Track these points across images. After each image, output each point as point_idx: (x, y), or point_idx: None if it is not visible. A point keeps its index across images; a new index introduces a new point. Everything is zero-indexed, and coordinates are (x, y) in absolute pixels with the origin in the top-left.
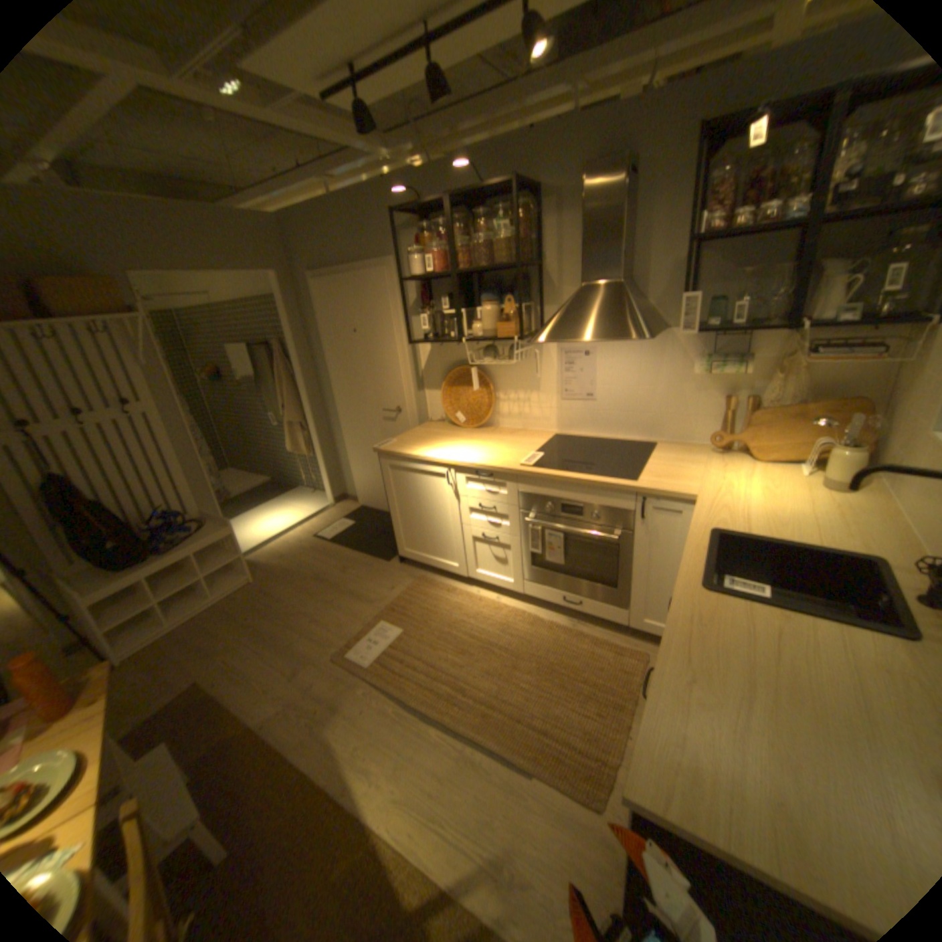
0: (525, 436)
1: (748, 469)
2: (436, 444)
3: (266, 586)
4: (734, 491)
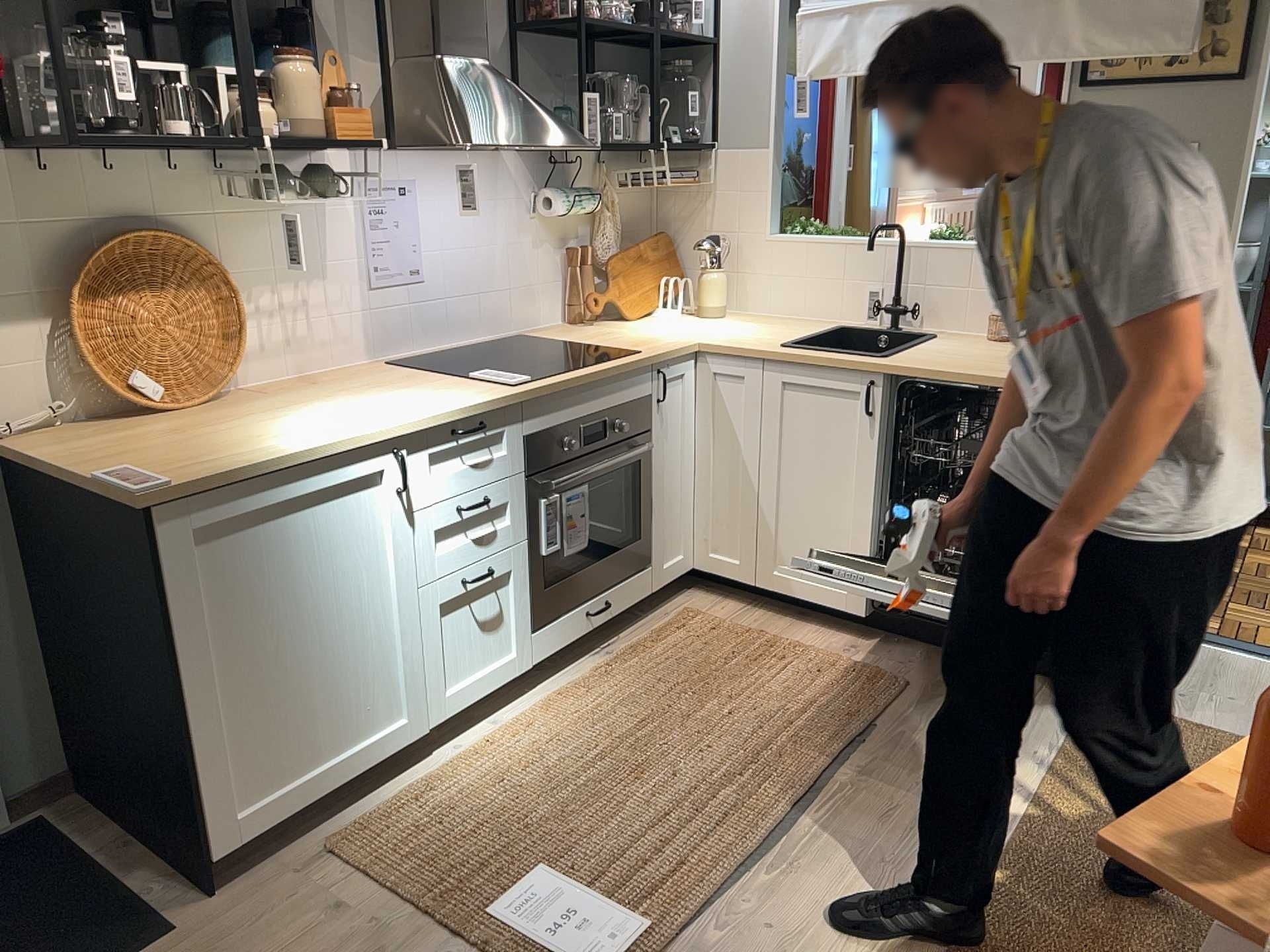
0: (354, 378)
1: (646, 325)
2: (255, 432)
3: None
4: (697, 333)
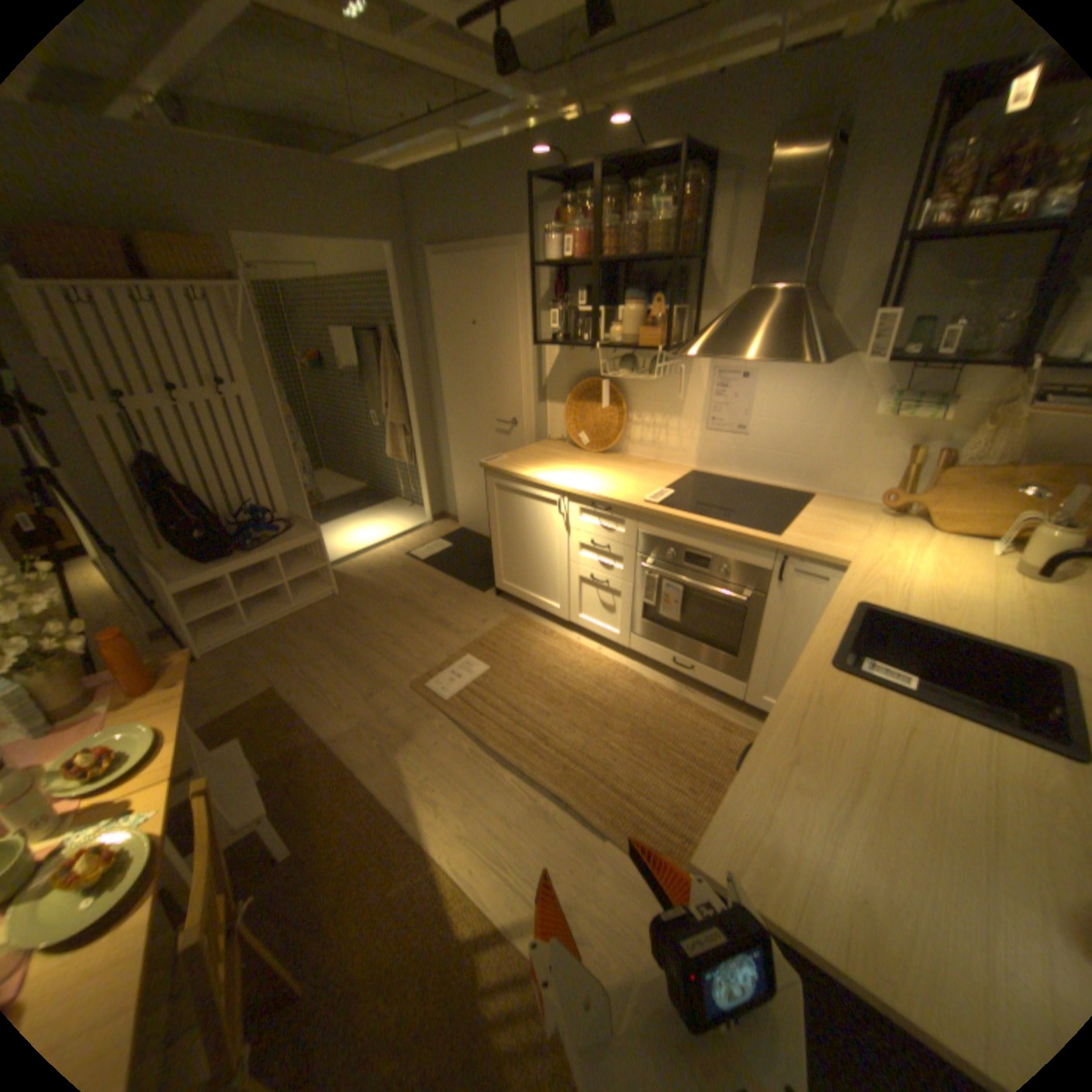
0: (656, 469)
1: (923, 539)
2: (551, 466)
3: (352, 601)
4: (898, 562)
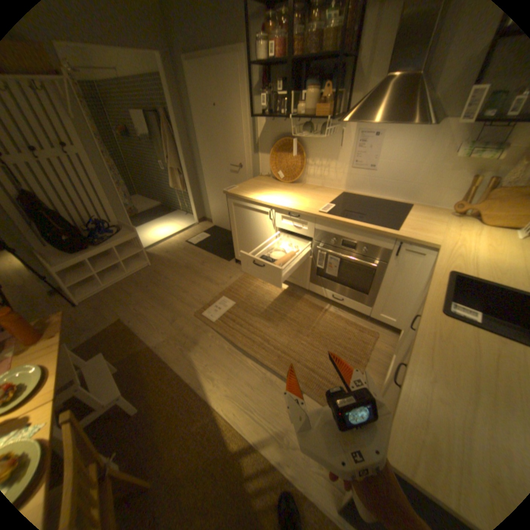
0: (323, 192)
1: (477, 230)
2: (264, 191)
3: (158, 268)
4: (467, 245)
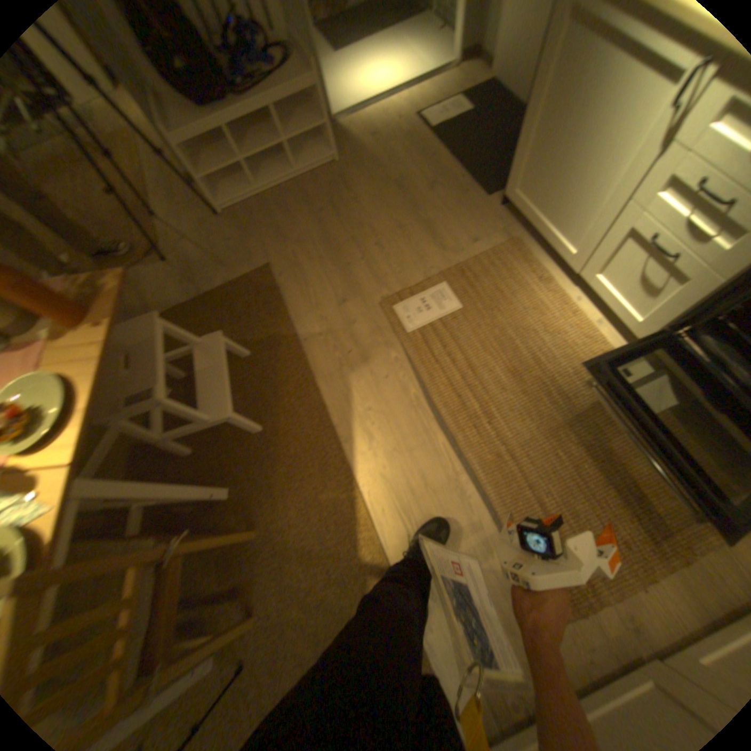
0: None
1: None
2: None
3: (348, 175)
4: None
